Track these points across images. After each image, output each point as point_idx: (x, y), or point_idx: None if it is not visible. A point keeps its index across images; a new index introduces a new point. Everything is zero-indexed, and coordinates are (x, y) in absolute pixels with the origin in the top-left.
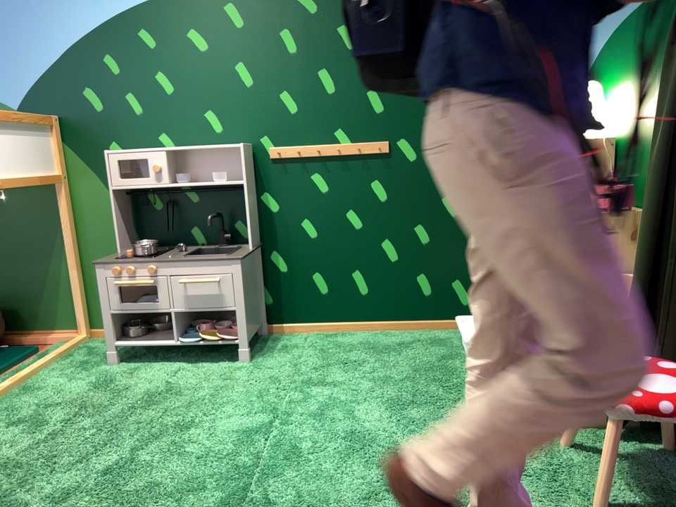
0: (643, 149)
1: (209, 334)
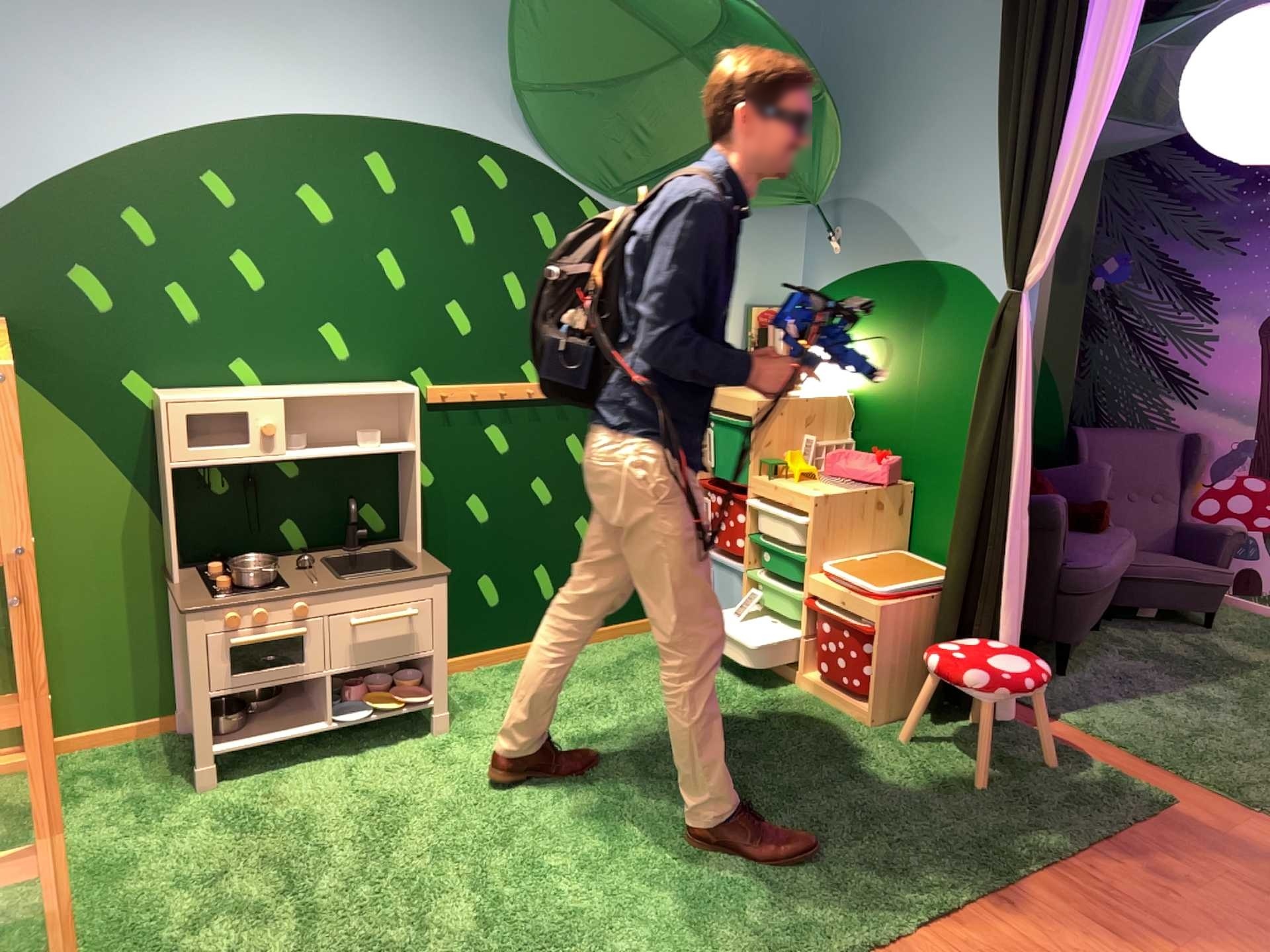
0: (902, 420)
1: (383, 692)
